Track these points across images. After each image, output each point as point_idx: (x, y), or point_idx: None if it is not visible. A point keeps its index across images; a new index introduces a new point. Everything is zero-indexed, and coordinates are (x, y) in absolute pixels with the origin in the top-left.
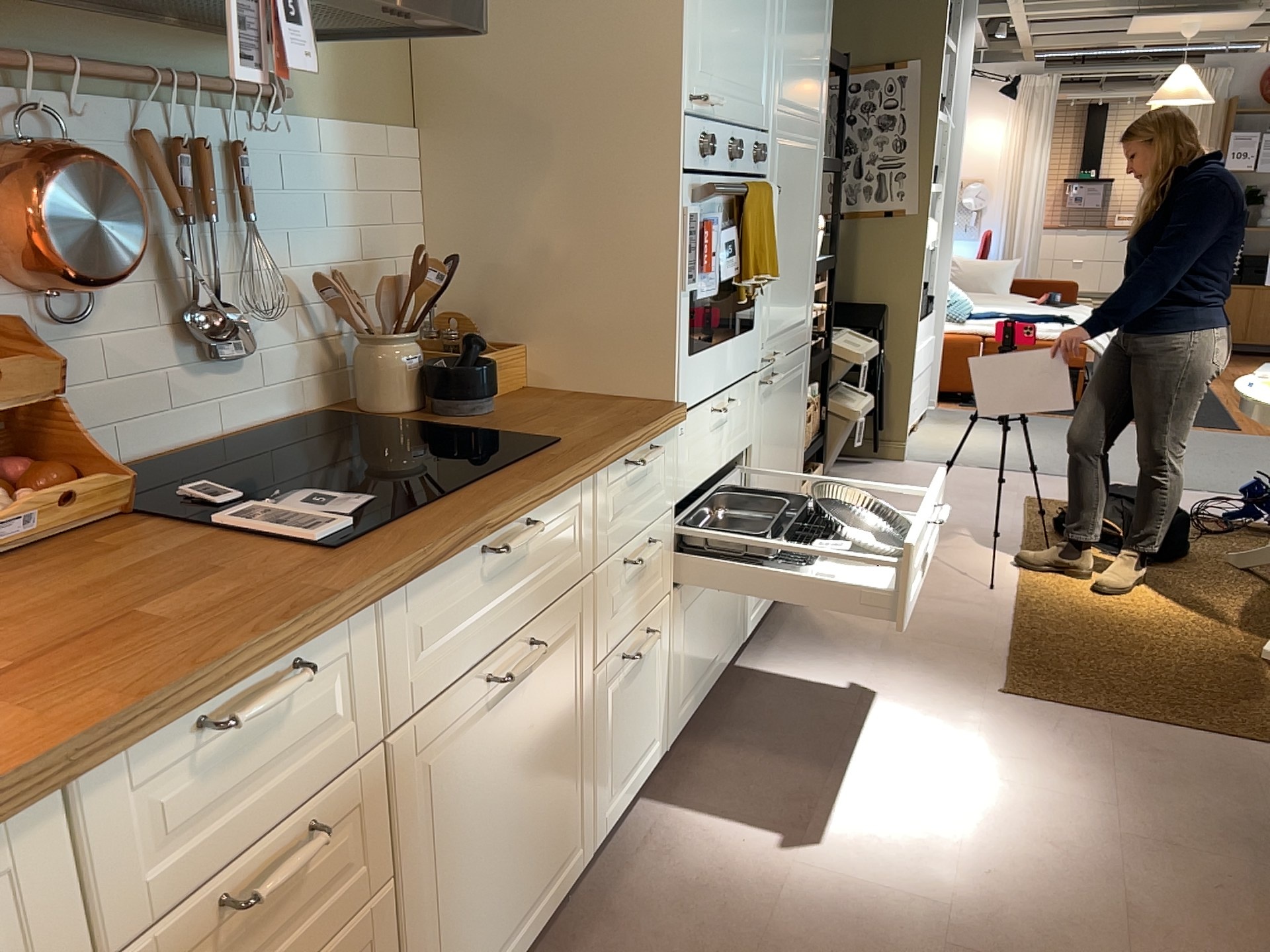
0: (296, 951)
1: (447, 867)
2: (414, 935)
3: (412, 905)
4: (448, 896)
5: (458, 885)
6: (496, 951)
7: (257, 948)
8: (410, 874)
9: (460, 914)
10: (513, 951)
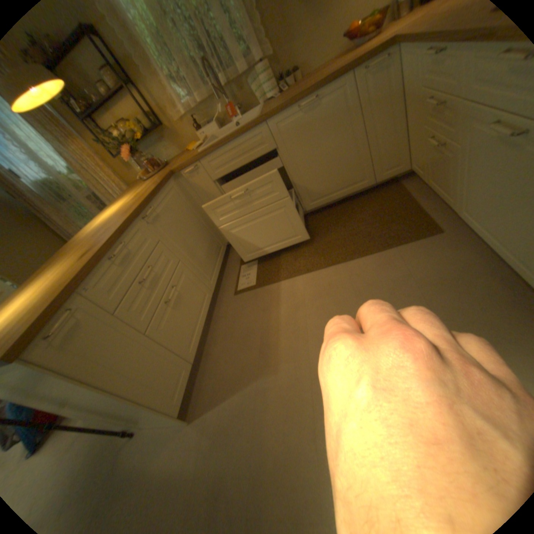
0: (443, 129)
1: (475, 170)
2: (465, 172)
3: (465, 163)
4: (474, 180)
5: (478, 182)
6: (487, 228)
7: (438, 117)
8: (466, 153)
9: (477, 191)
10: (493, 242)
